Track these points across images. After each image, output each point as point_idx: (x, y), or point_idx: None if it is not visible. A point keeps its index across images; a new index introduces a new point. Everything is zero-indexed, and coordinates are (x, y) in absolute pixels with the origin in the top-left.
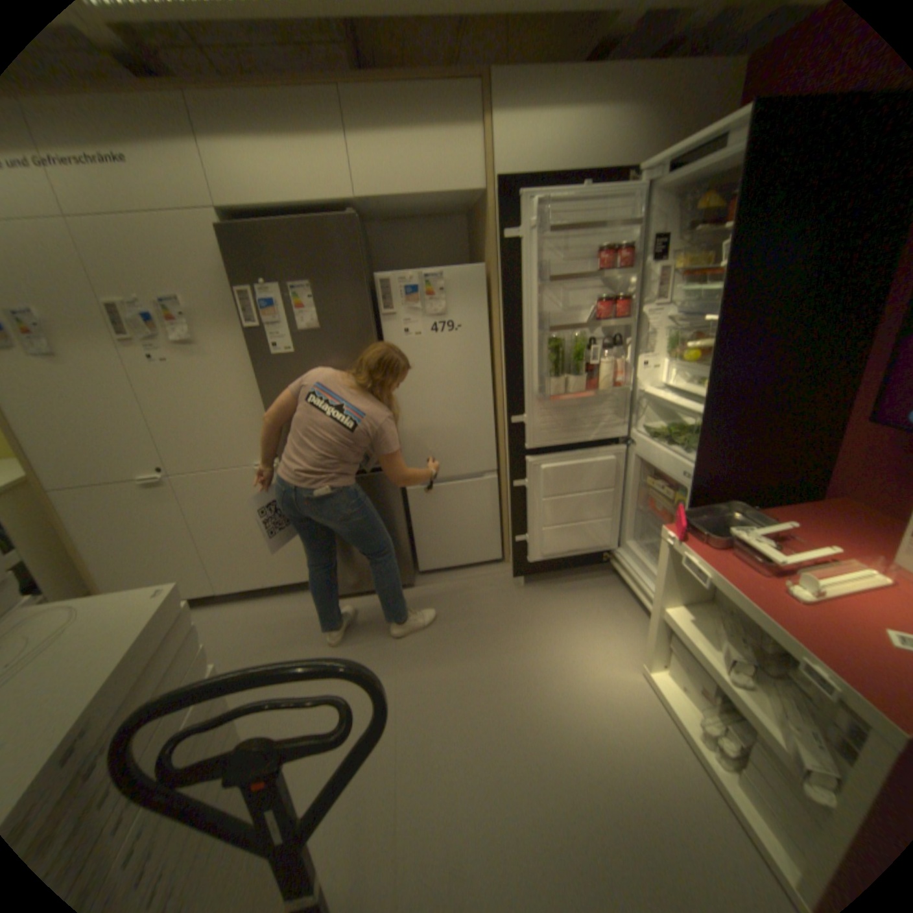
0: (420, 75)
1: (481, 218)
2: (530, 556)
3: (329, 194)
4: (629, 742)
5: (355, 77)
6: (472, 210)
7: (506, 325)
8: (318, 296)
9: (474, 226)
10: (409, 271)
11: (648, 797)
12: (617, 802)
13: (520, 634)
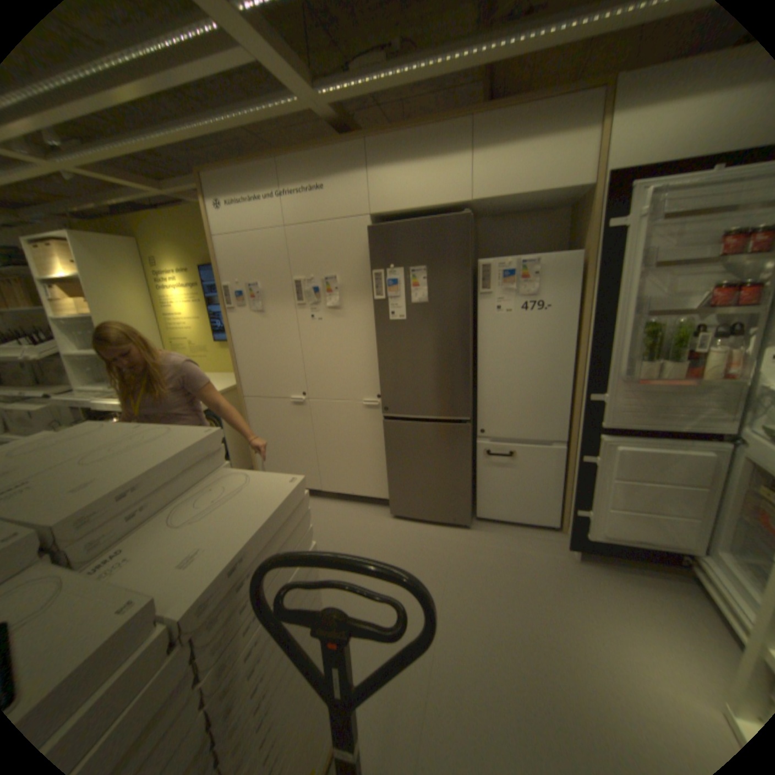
0: (546, 95)
1: (586, 210)
2: (592, 535)
3: (452, 200)
4: None
5: (488, 107)
6: (578, 202)
7: (599, 307)
8: (431, 278)
9: (577, 216)
10: (509, 258)
11: None
12: None
13: (569, 609)
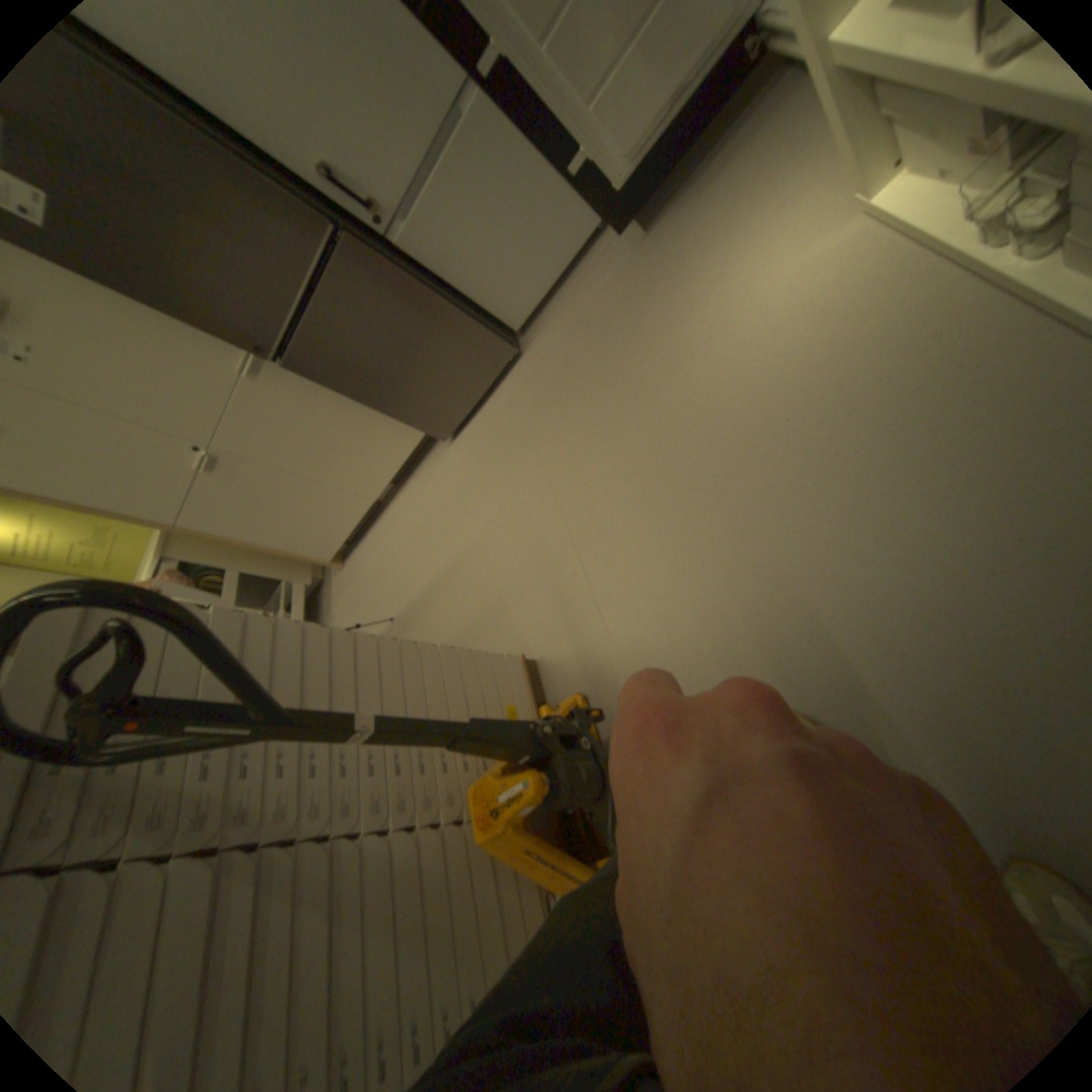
0: None
1: None
2: (612, 174)
3: None
4: (850, 329)
5: None
6: None
7: None
8: None
9: None
10: None
11: (889, 383)
12: (838, 419)
13: (659, 303)
